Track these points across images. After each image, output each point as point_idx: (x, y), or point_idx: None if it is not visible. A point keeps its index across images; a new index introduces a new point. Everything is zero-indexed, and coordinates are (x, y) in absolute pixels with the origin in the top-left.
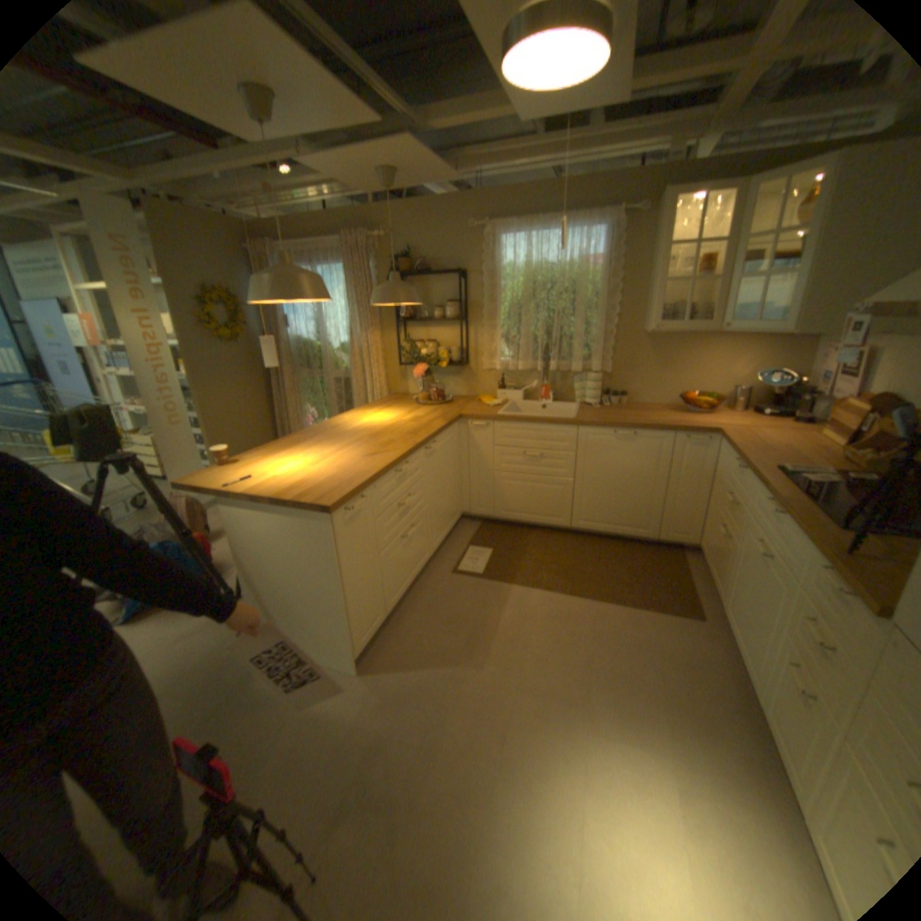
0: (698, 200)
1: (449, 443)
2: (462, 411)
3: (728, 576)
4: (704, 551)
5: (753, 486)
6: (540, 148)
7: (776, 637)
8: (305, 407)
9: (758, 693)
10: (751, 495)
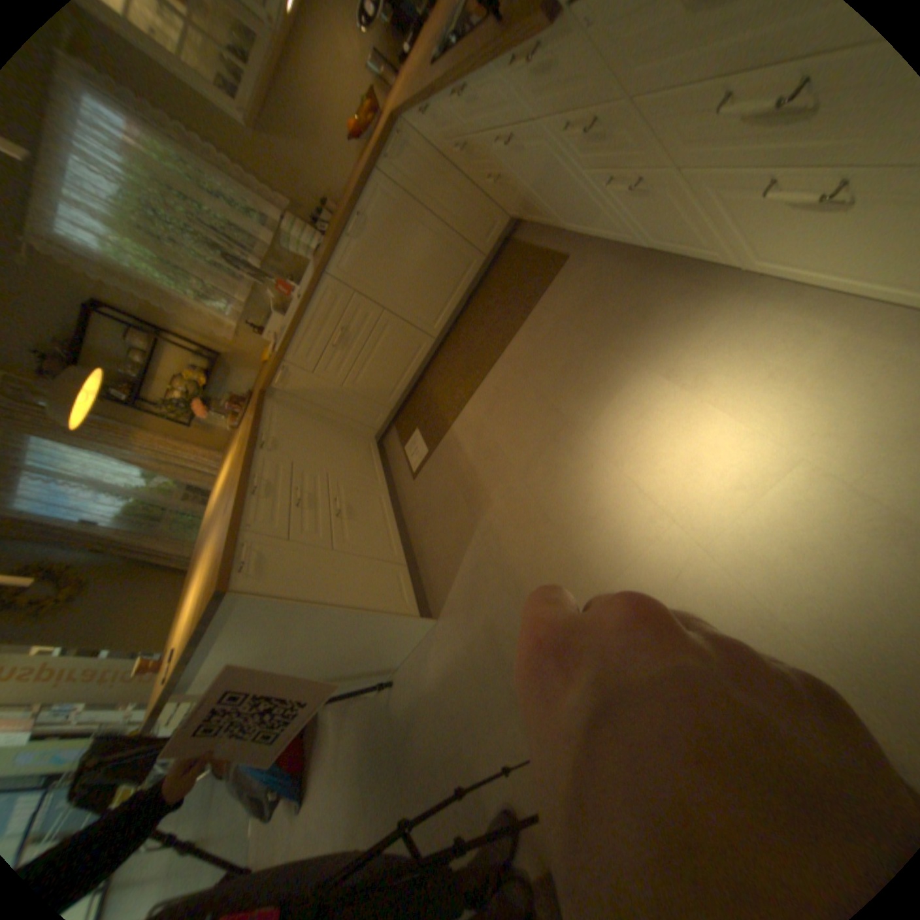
0: None
1: (284, 417)
2: (261, 386)
3: (536, 201)
4: (517, 214)
5: (444, 107)
6: None
7: (587, 182)
8: None
9: (636, 238)
10: (454, 117)
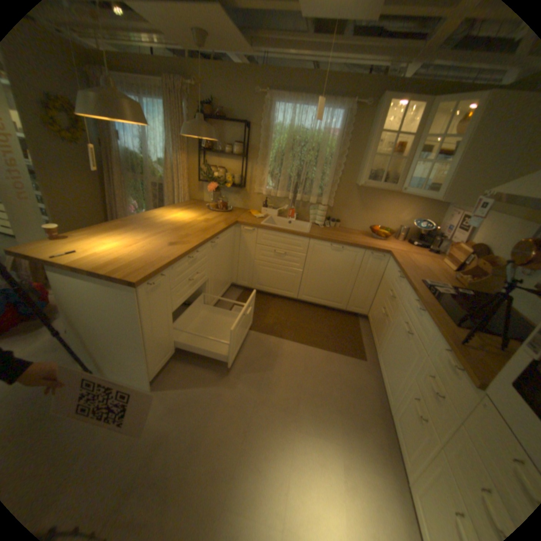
0: (401, 106)
1: (227, 239)
2: (238, 219)
3: (382, 338)
4: (370, 320)
5: (406, 290)
6: (310, 45)
7: (408, 380)
8: (130, 200)
9: (392, 407)
10: (404, 295)
